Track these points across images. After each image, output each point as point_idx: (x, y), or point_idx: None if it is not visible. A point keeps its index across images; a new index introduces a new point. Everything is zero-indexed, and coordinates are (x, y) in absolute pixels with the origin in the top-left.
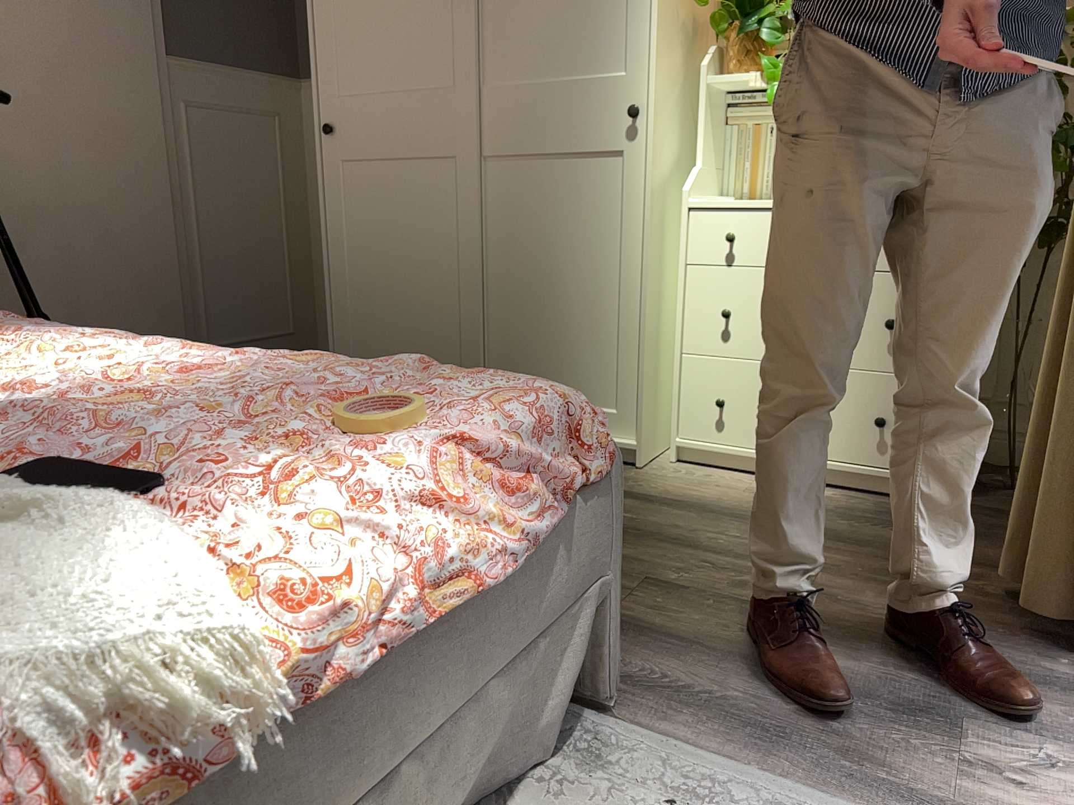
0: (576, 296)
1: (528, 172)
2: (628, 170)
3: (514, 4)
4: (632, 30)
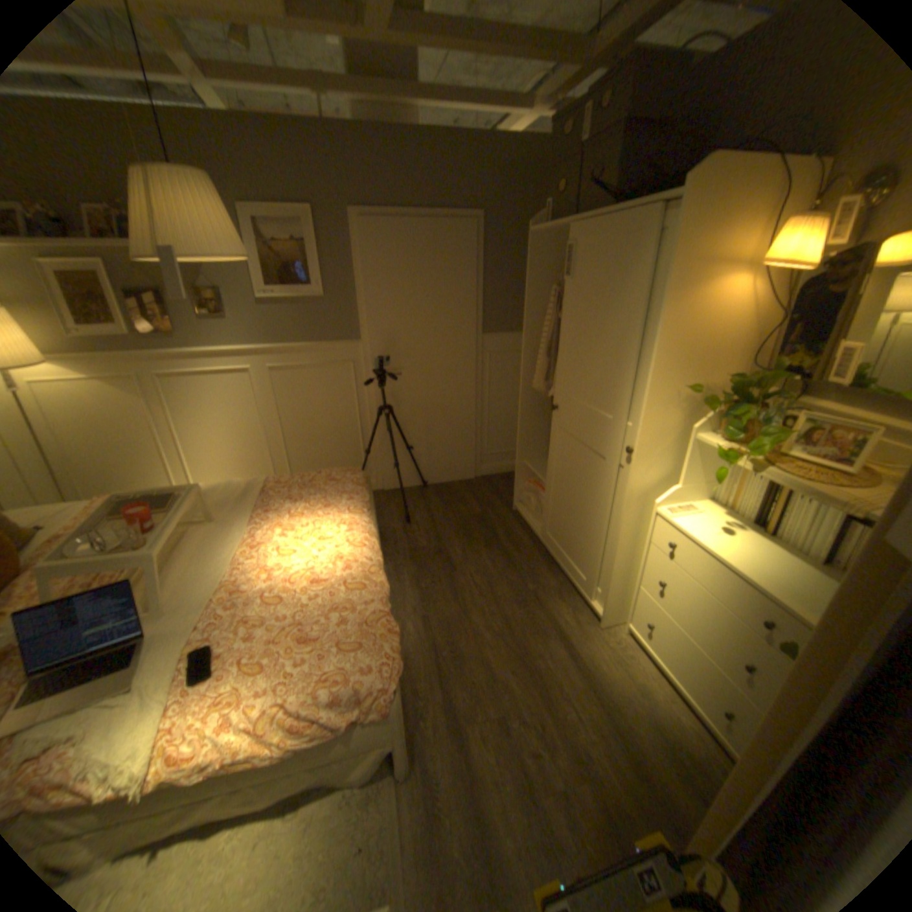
0: (595, 524)
1: (587, 450)
2: (625, 478)
3: (594, 360)
4: (640, 402)
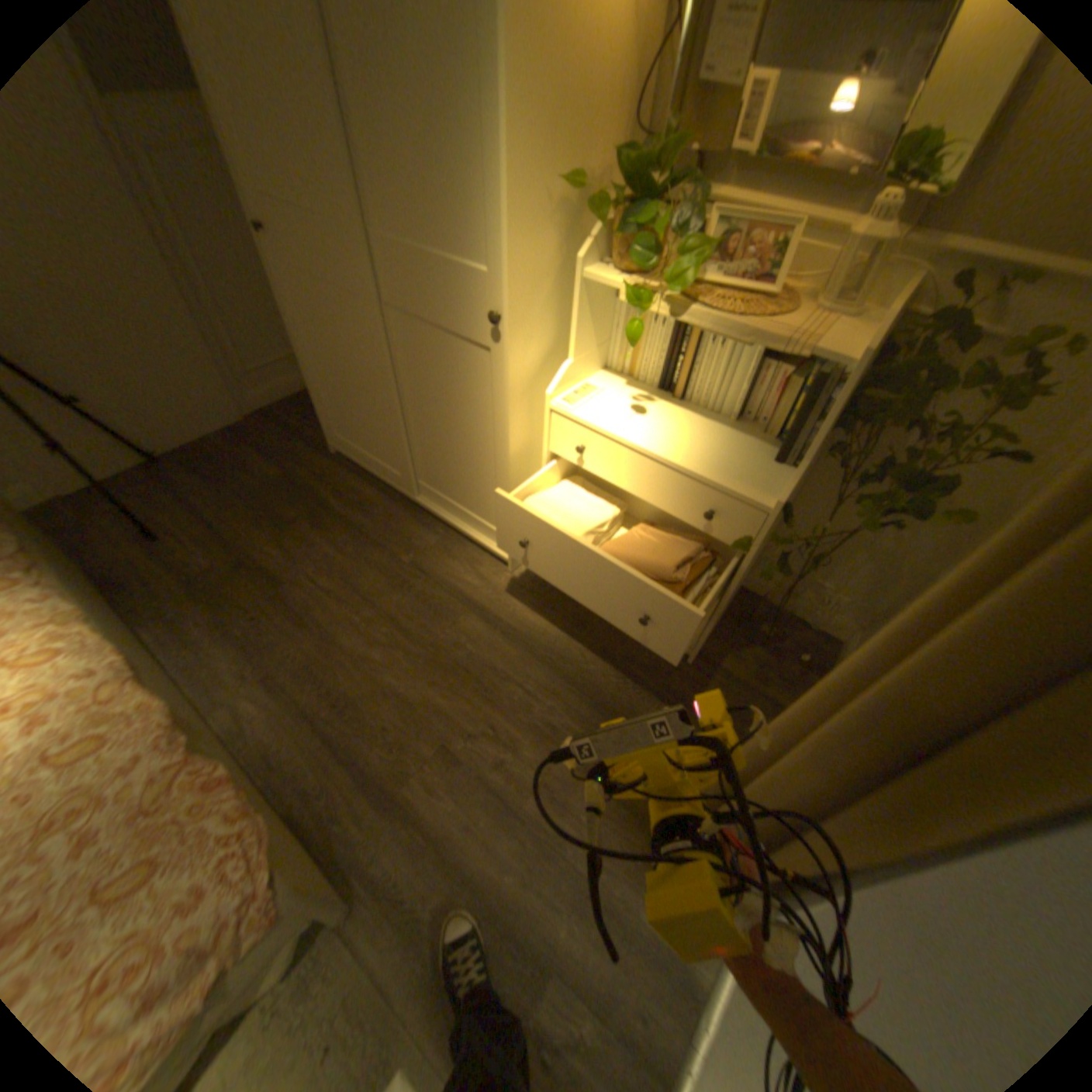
0: (467, 446)
1: (421, 331)
2: (496, 367)
3: (380, 137)
4: (492, 221)
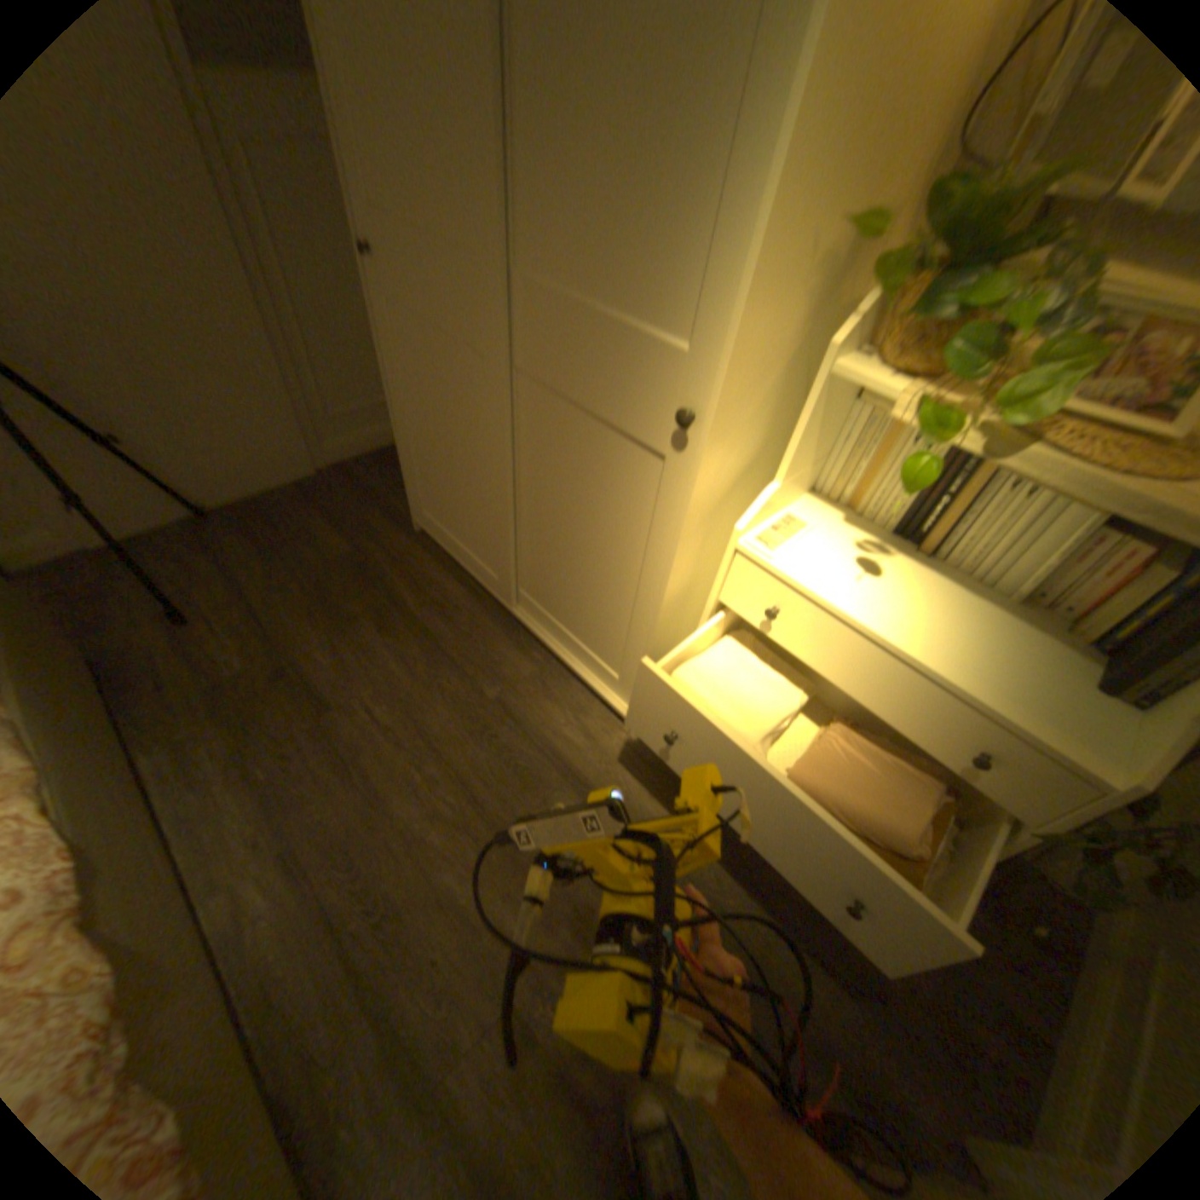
0: (596, 567)
1: (561, 411)
2: (669, 482)
3: (554, 129)
4: (718, 273)
